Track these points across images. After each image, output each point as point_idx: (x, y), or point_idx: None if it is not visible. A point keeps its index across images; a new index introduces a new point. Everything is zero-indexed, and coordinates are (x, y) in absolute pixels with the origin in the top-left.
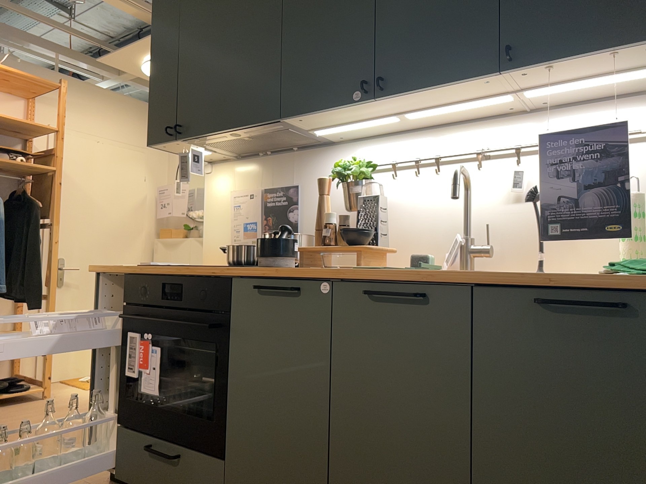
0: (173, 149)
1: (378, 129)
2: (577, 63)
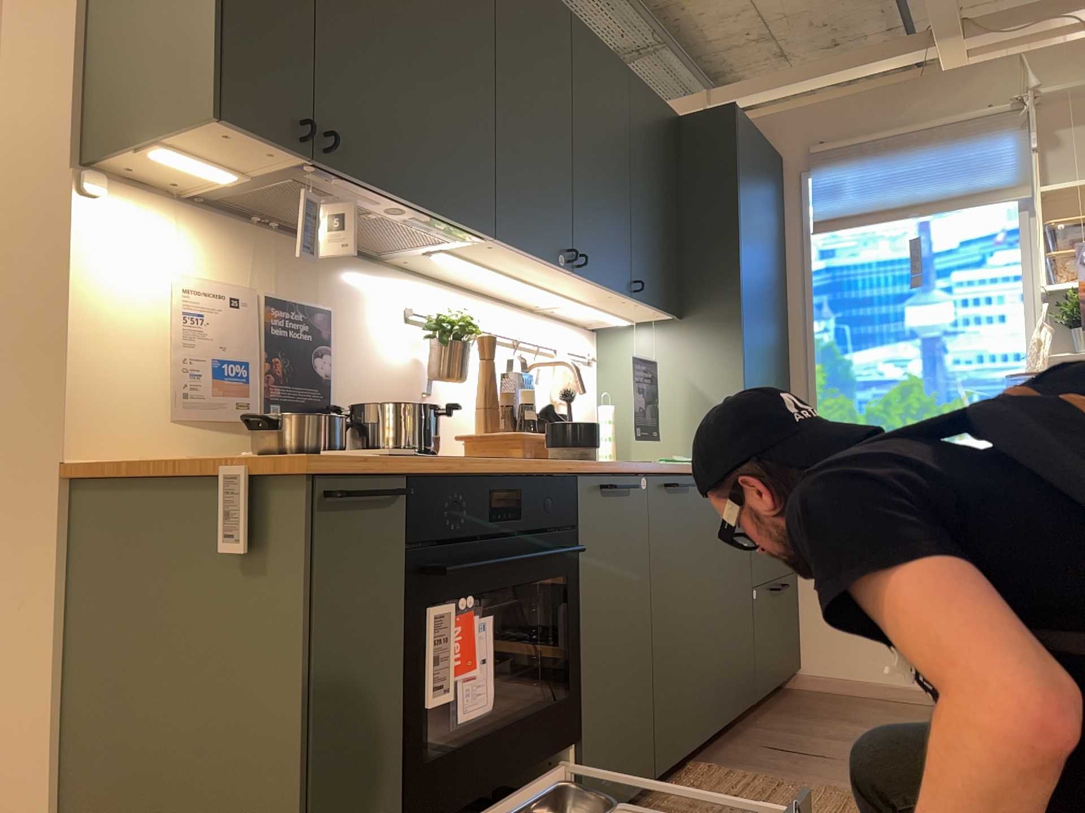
0: (203, 141)
1: (448, 271)
2: (644, 307)
